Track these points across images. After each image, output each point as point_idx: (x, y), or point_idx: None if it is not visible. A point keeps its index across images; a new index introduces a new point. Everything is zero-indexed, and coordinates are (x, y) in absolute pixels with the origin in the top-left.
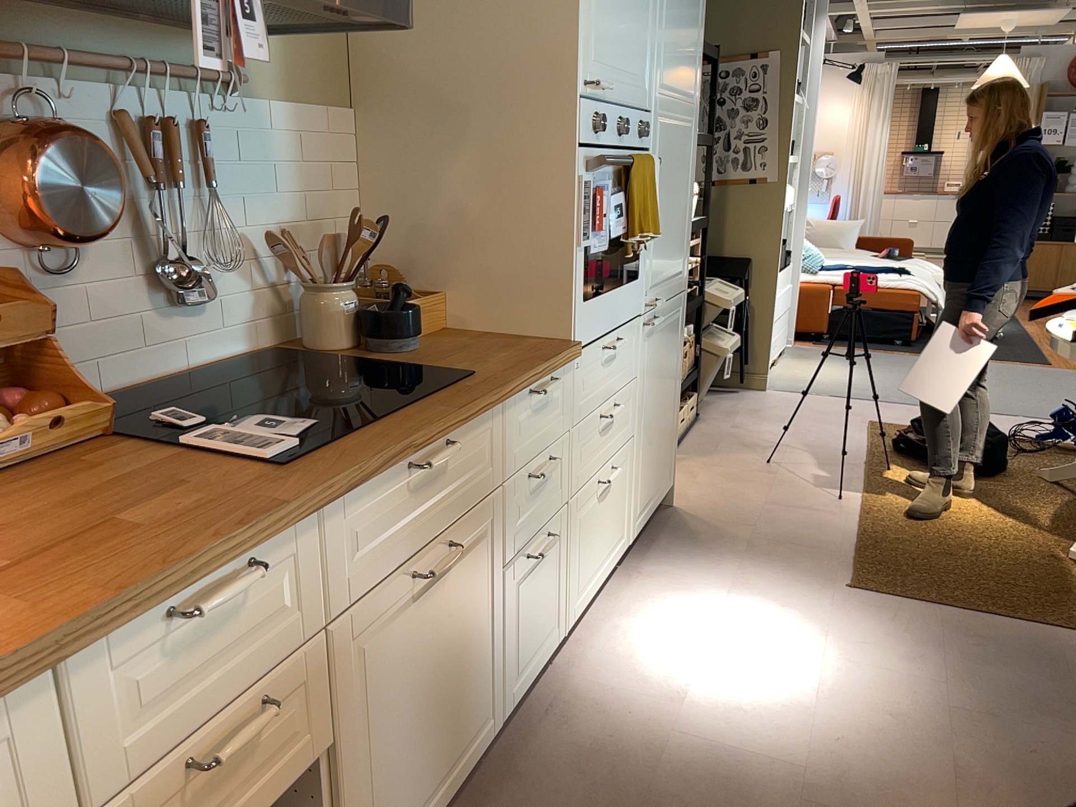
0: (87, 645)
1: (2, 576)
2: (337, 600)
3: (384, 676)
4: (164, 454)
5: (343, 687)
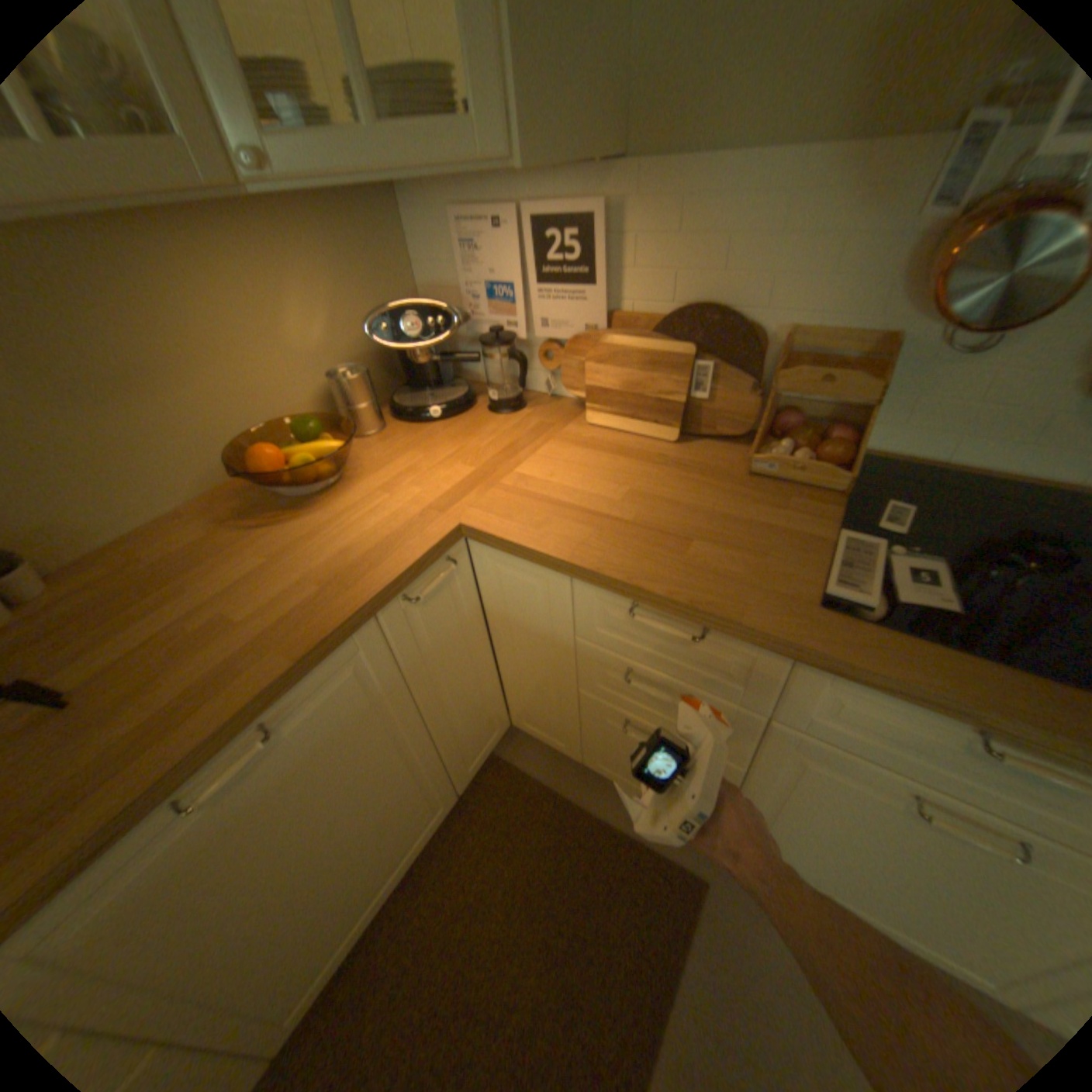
0: (582, 579)
1: (623, 524)
2: (800, 721)
3: (835, 805)
4: (825, 533)
5: (779, 764)
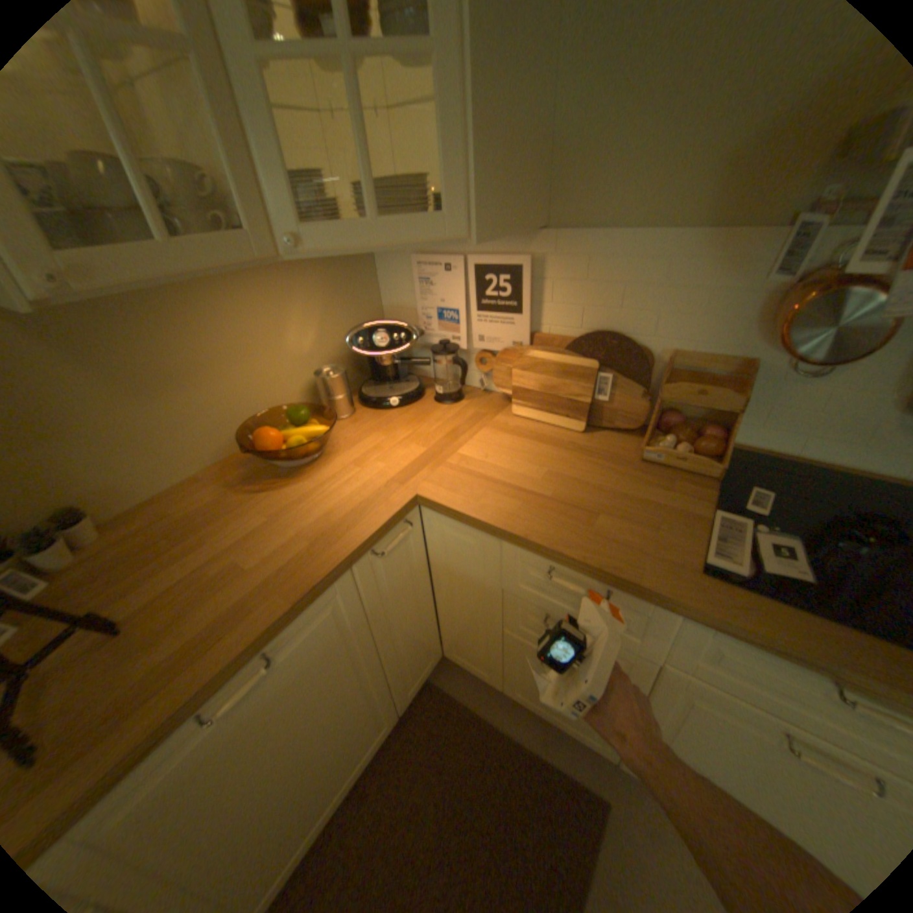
0: (512, 543)
1: (544, 500)
2: (689, 667)
3: (719, 739)
4: (704, 512)
5: (672, 701)
